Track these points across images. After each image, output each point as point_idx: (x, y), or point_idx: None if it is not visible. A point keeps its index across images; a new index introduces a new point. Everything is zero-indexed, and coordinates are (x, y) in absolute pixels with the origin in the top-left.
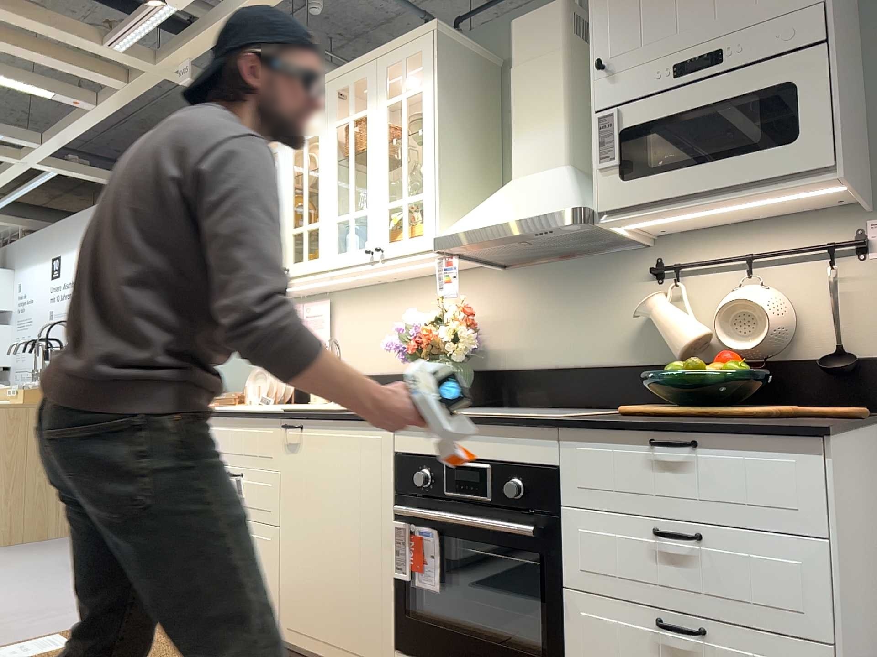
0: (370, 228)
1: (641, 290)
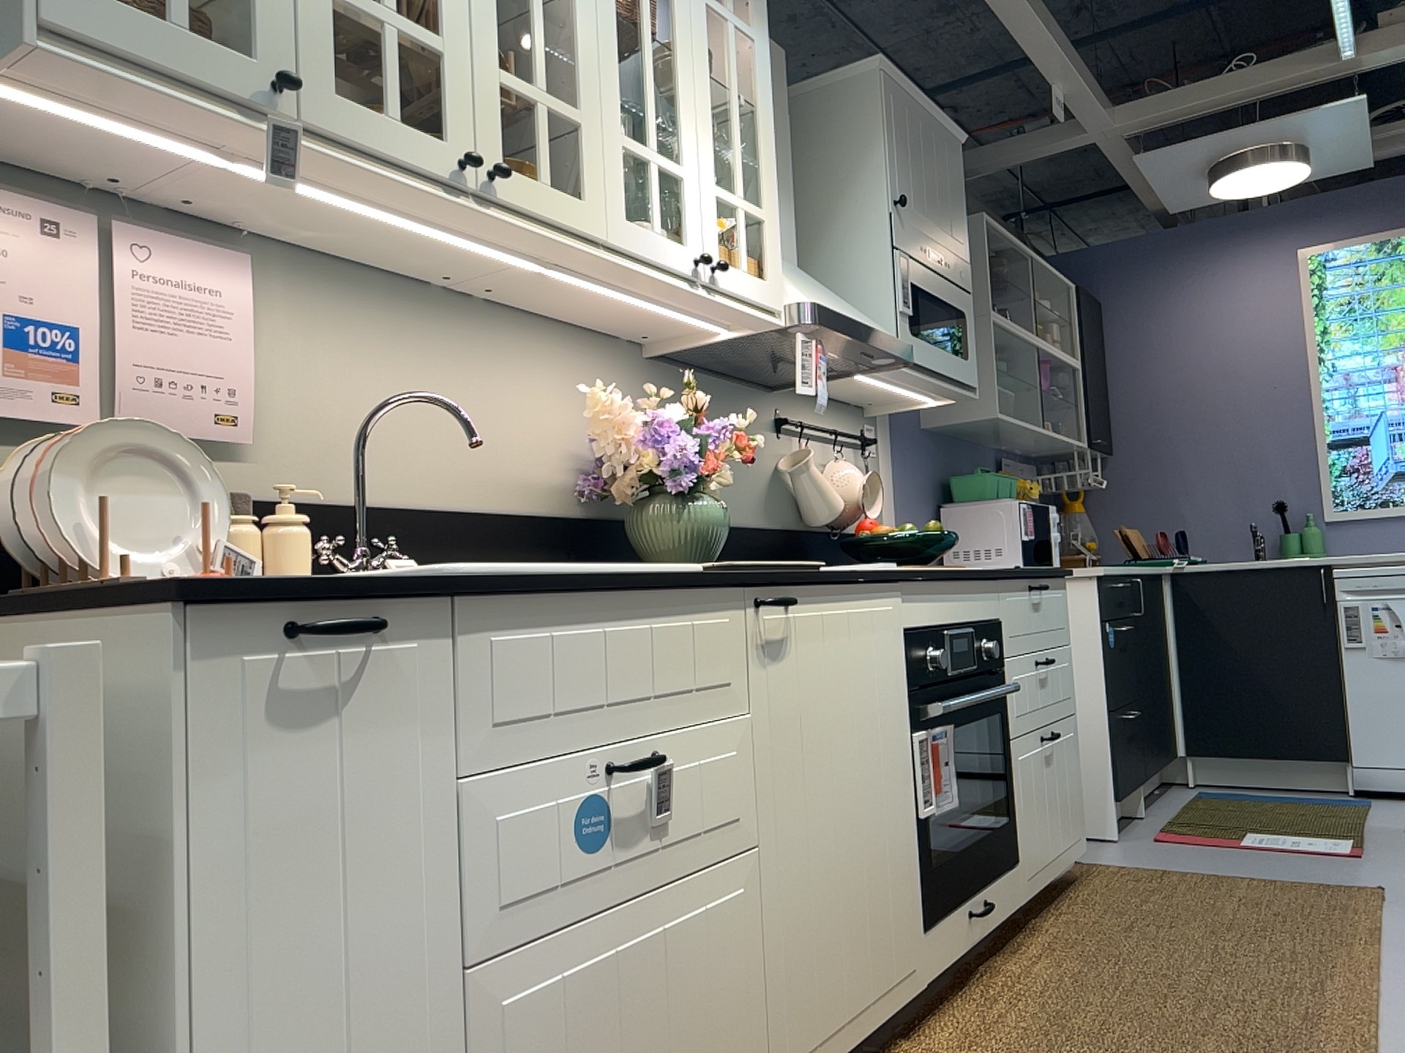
0: (693, 213)
1: (771, 440)
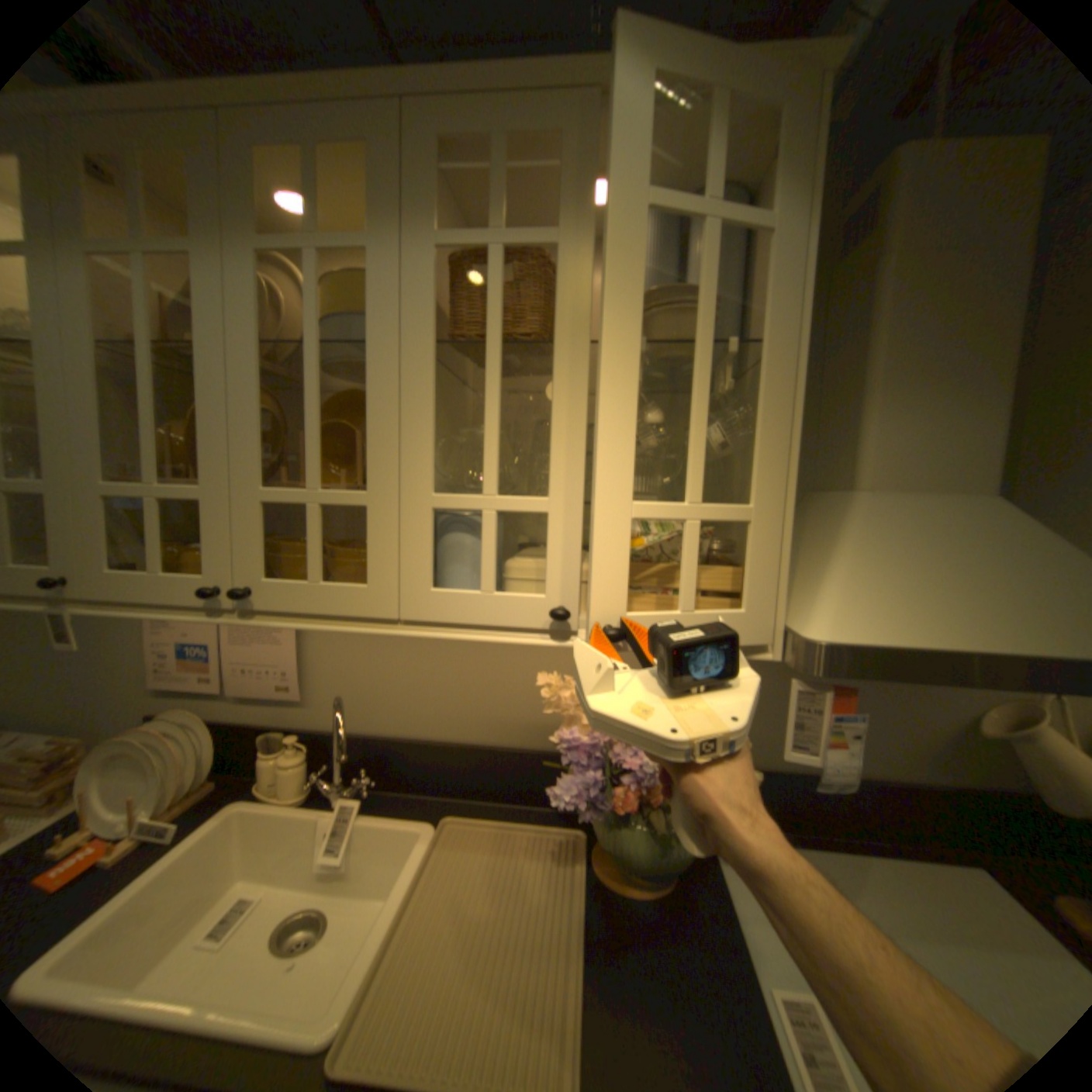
0: (558, 550)
1: None
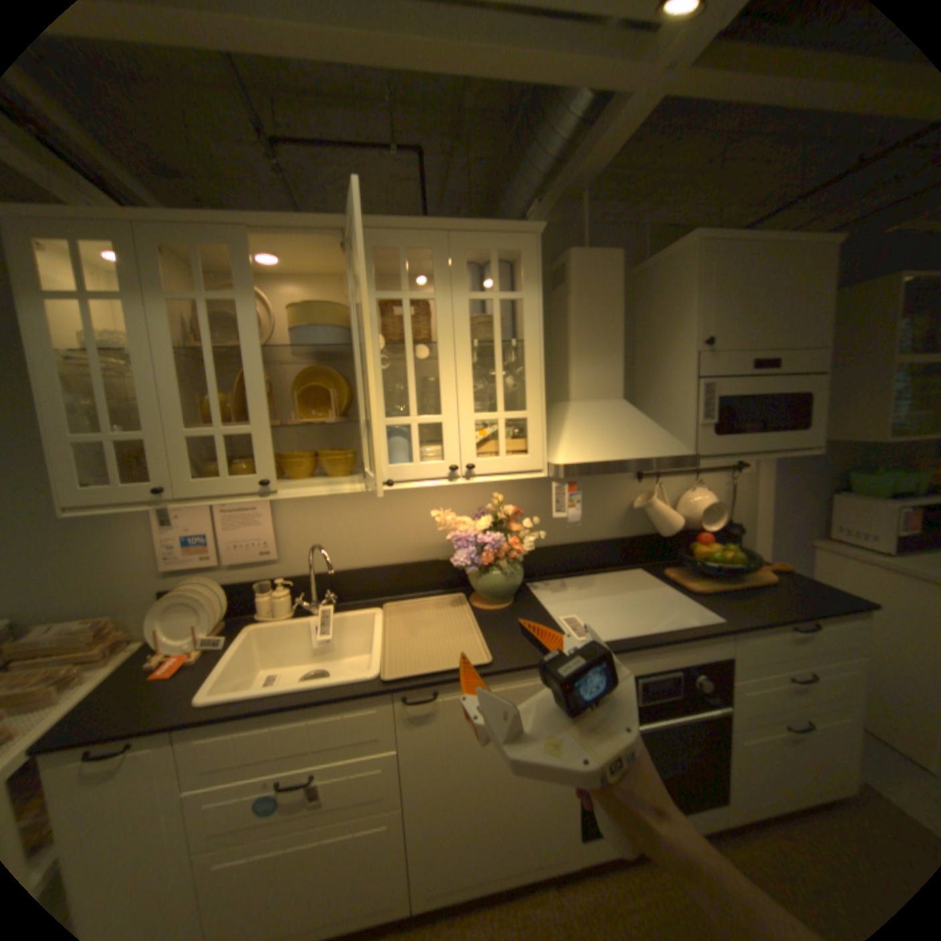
0: (450, 440)
1: (629, 486)
